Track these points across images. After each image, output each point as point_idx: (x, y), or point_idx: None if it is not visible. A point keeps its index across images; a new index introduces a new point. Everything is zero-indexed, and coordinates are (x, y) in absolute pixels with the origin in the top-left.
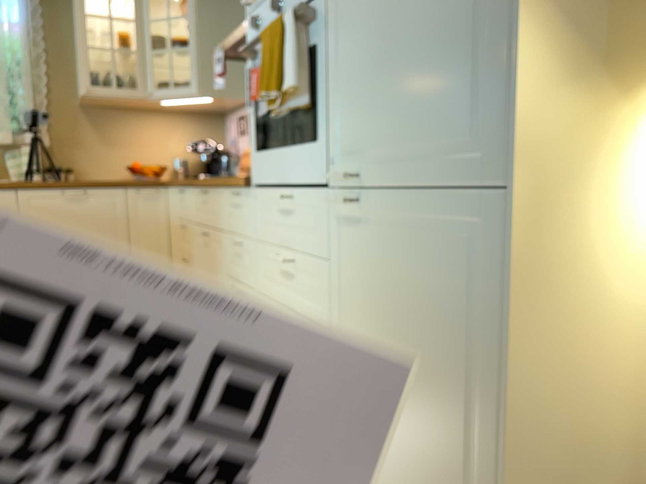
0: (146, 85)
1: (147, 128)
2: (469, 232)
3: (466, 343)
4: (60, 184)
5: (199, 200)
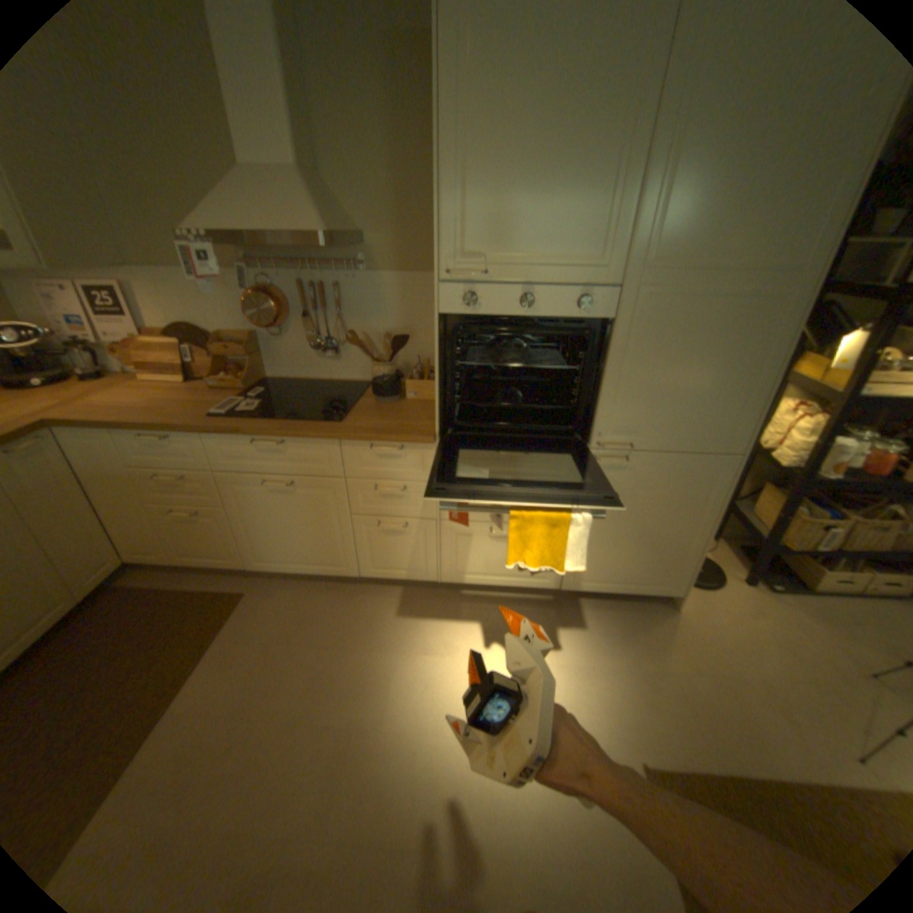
0: None
1: None
2: (708, 470)
3: (693, 510)
4: None
5: (246, 449)
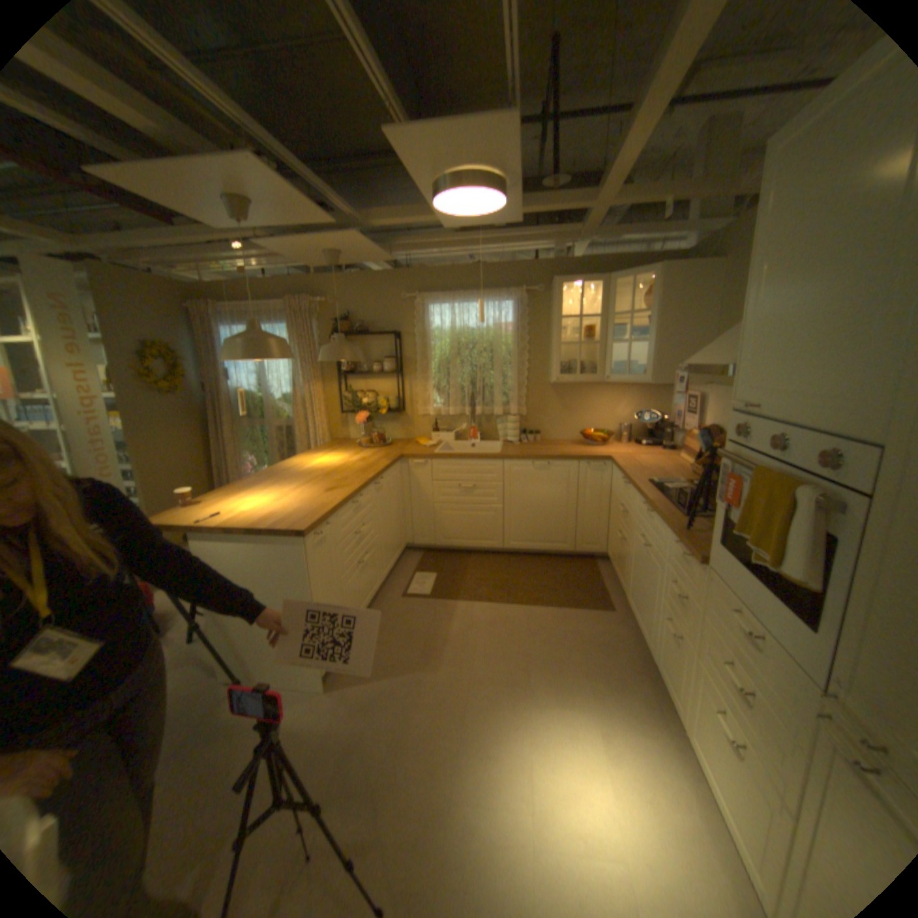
0: (604, 371)
1: (600, 398)
2: None
3: None
4: (532, 457)
5: (643, 508)
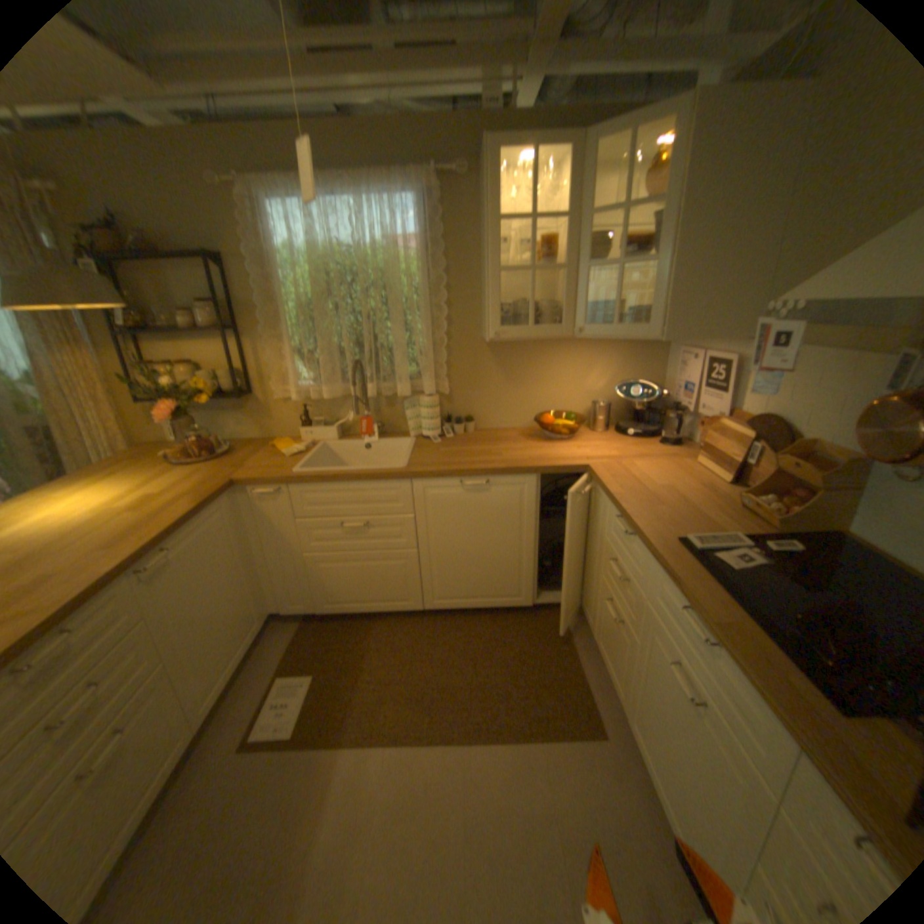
0: (576, 317)
1: (563, 361)
2: None
3: None
4: (461, 472)
5: (683, 609)
